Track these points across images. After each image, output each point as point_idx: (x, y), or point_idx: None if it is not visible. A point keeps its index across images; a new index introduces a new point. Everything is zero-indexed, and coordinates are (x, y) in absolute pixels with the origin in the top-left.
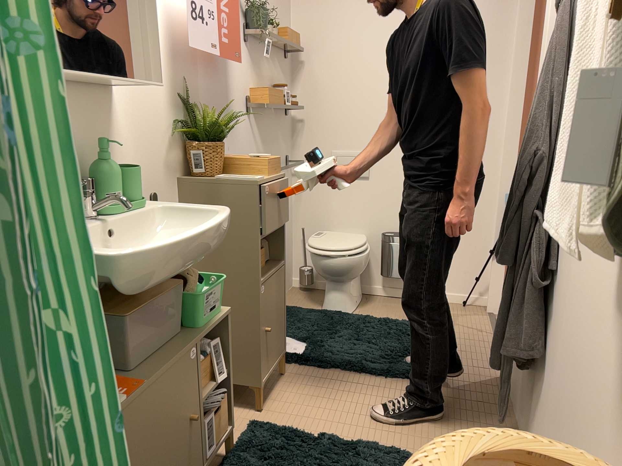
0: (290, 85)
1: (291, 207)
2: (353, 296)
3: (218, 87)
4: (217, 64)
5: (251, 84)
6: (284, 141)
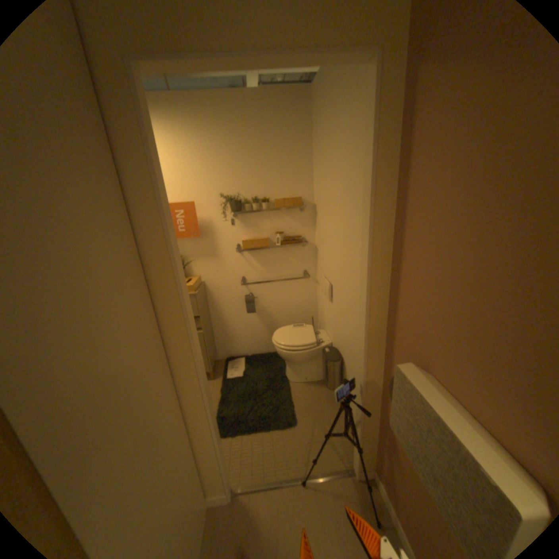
0: (310, 225)
1: (313, 301)
2: (301, 374)
3: (202, 245)
4: (201, 235)
5: (243, 236)
6: (299, 261)
